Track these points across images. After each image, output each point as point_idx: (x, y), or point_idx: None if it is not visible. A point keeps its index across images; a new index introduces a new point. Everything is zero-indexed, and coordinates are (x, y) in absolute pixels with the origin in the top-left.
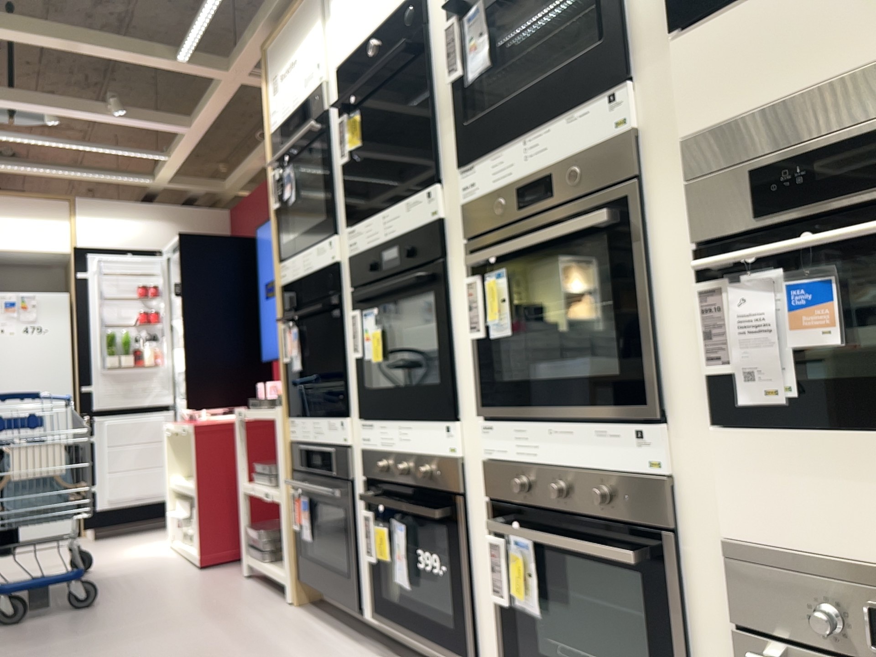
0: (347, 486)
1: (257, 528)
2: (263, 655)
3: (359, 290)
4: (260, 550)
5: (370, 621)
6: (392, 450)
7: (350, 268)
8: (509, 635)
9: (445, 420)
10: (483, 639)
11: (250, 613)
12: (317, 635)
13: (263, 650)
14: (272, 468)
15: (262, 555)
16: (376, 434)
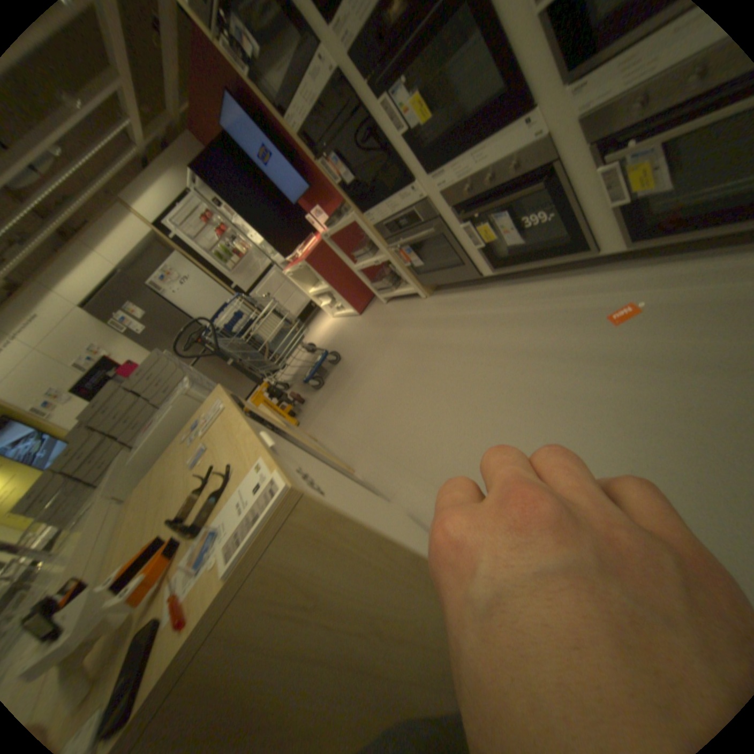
0: (438, 220)
1: (375, 281)
2: (447, 324)
3: (376, 74)
4: (386, 288)
5: (490, 275)
6: (471, 173)
7: (353, 63)
8: (630, 217)
9: (523, 113)
10: (599, 233)
11: (412, 314)
12: (460, 300)
13: (443, 322)
14: (363, 249)
15: (387, 289)
16: (450, 172)
